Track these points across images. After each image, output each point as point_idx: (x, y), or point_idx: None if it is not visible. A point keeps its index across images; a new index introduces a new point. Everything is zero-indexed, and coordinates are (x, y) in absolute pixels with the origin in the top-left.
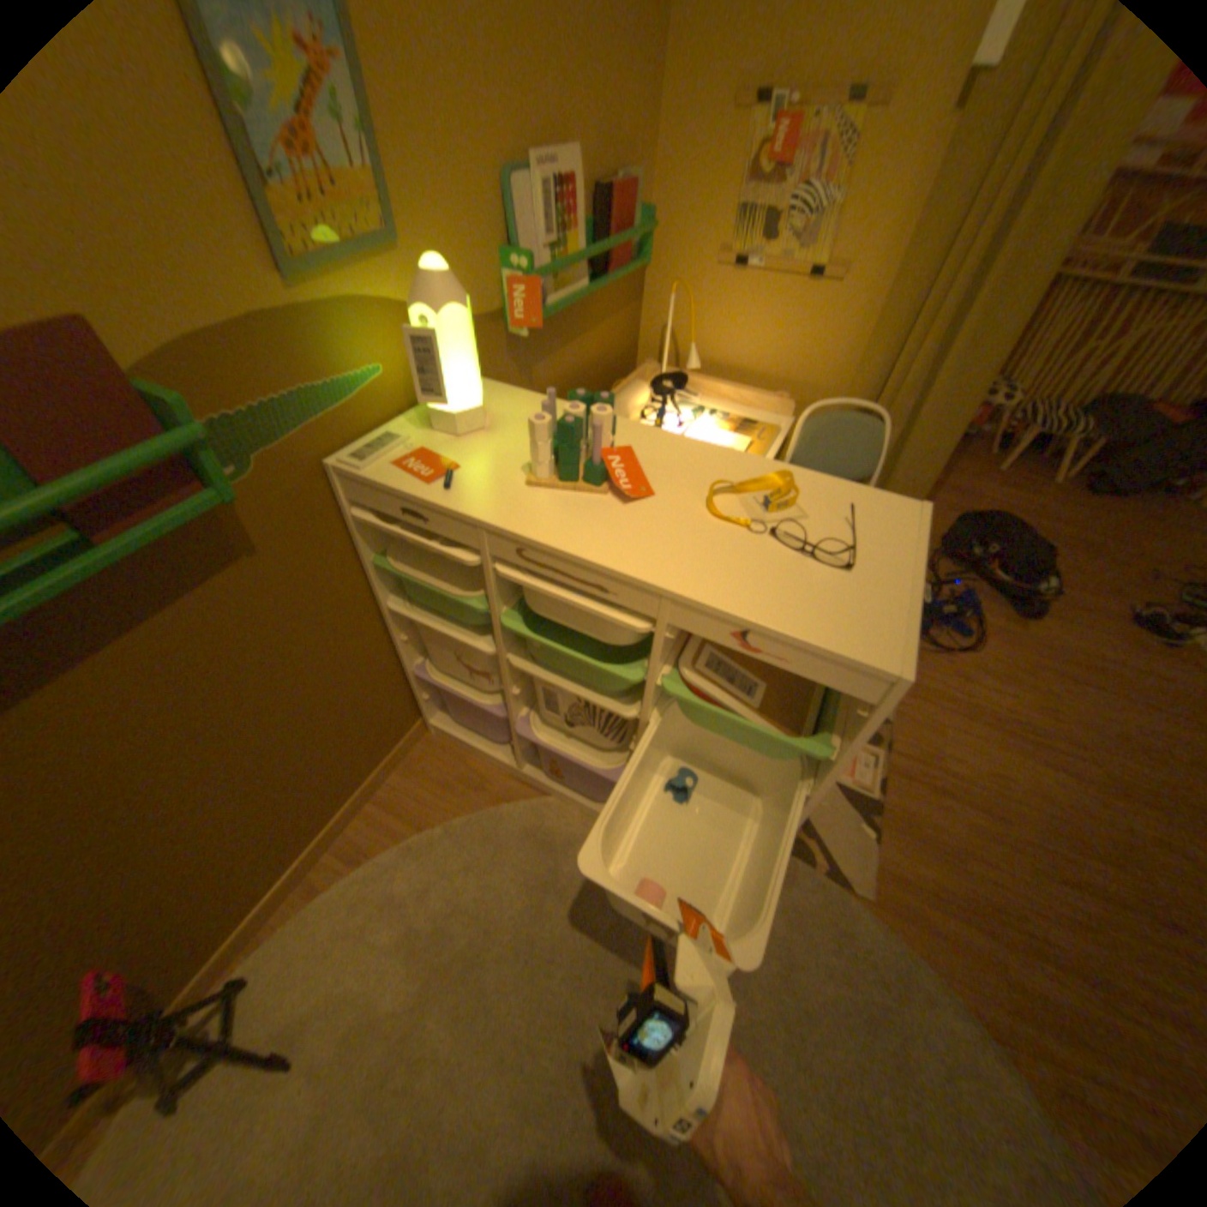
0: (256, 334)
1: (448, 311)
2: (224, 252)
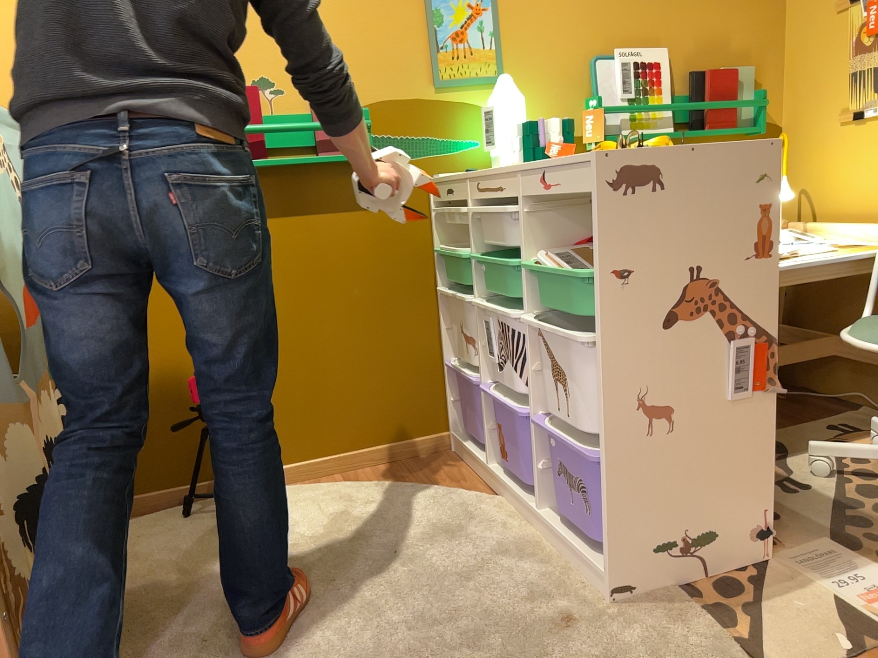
0: (414, 107)
1: (503, 97)
2: (412, 73)
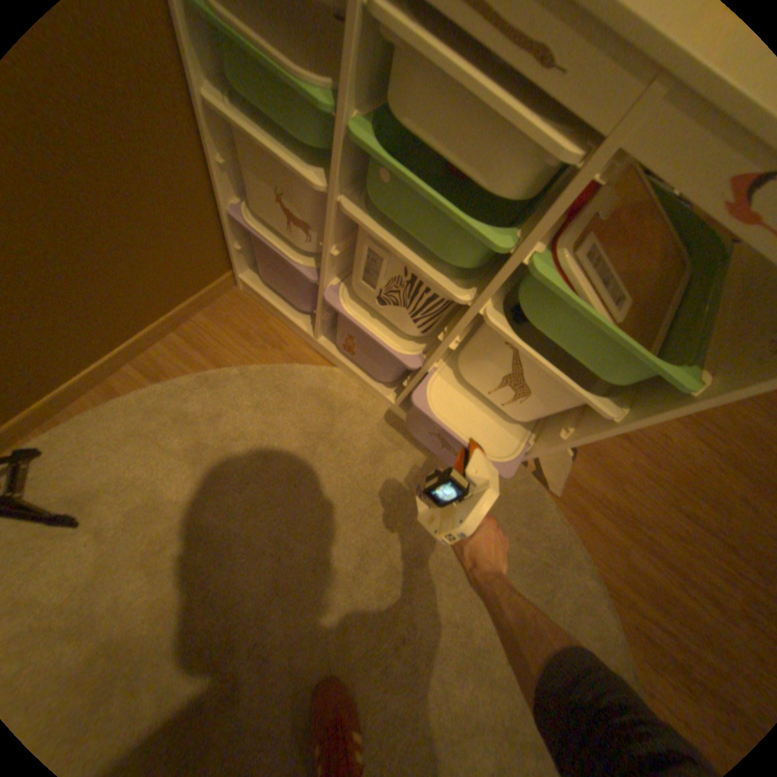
0: None
1: None
2: None
